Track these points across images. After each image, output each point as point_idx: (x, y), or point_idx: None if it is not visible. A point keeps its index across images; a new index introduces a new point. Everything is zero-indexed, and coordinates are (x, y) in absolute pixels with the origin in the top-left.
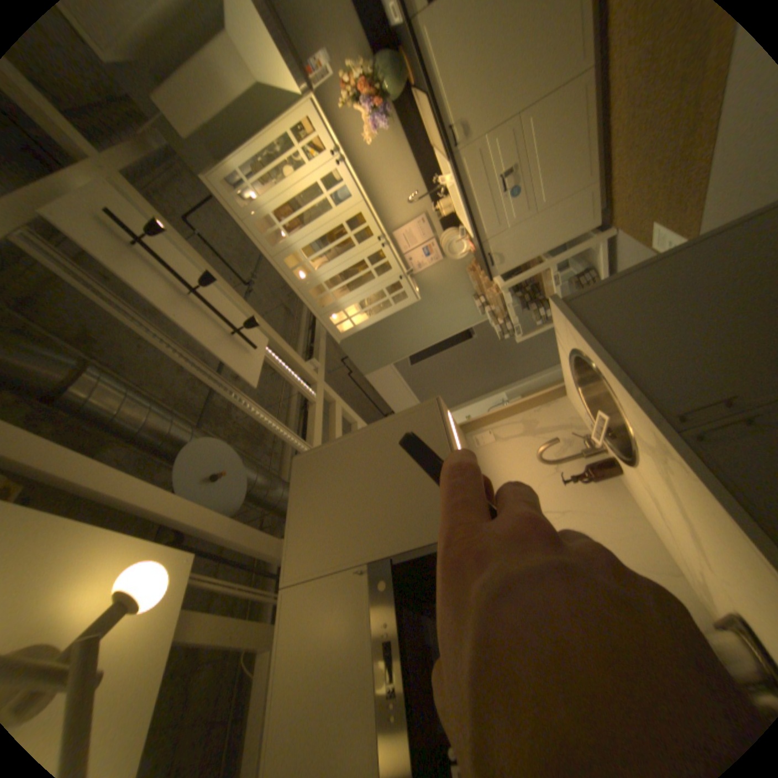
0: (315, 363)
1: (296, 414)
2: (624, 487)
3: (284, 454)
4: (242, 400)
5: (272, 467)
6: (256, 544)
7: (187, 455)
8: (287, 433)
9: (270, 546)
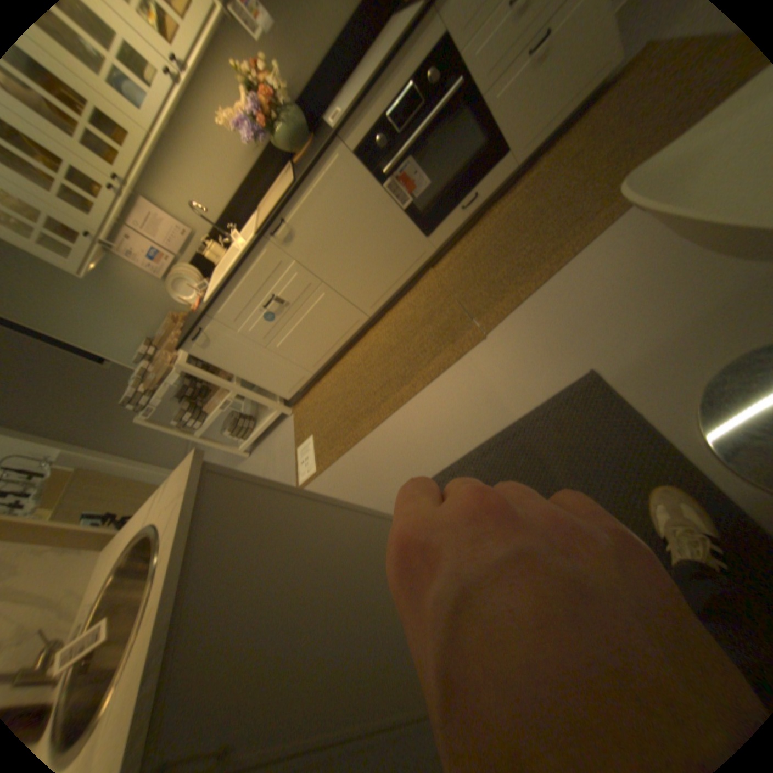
0: None
1: None
2: None
3: None
4: None
5: None
6: None
7: None
8: None
9: None
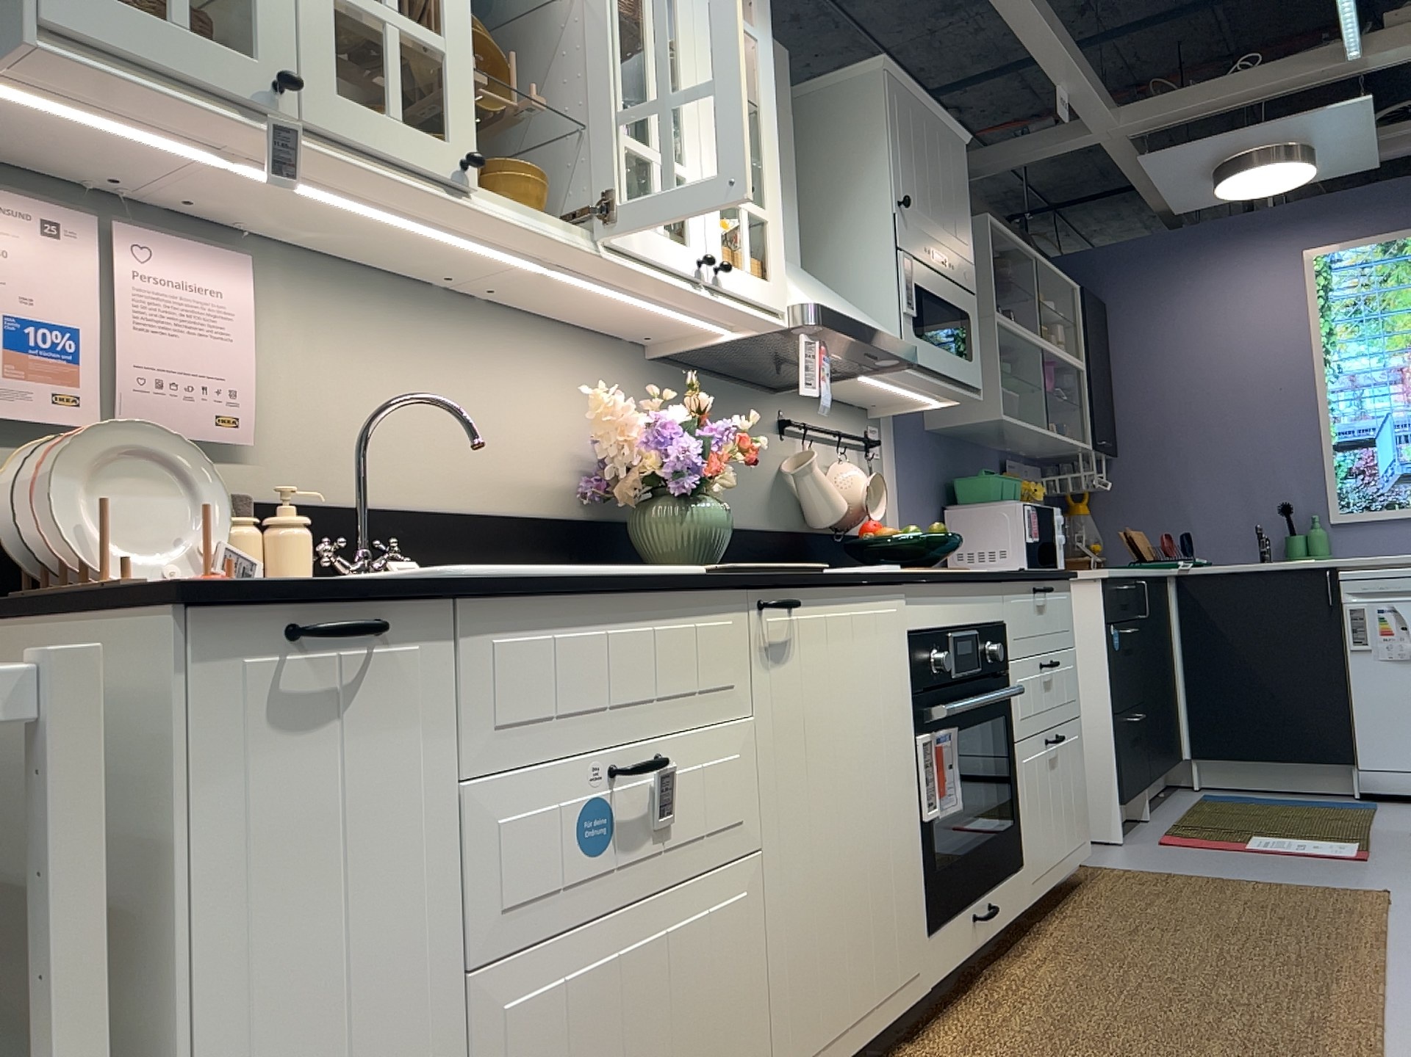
0: None
1: None
2: None
3: None
4: None
5: None
6: None
7: None
8: None
9: None
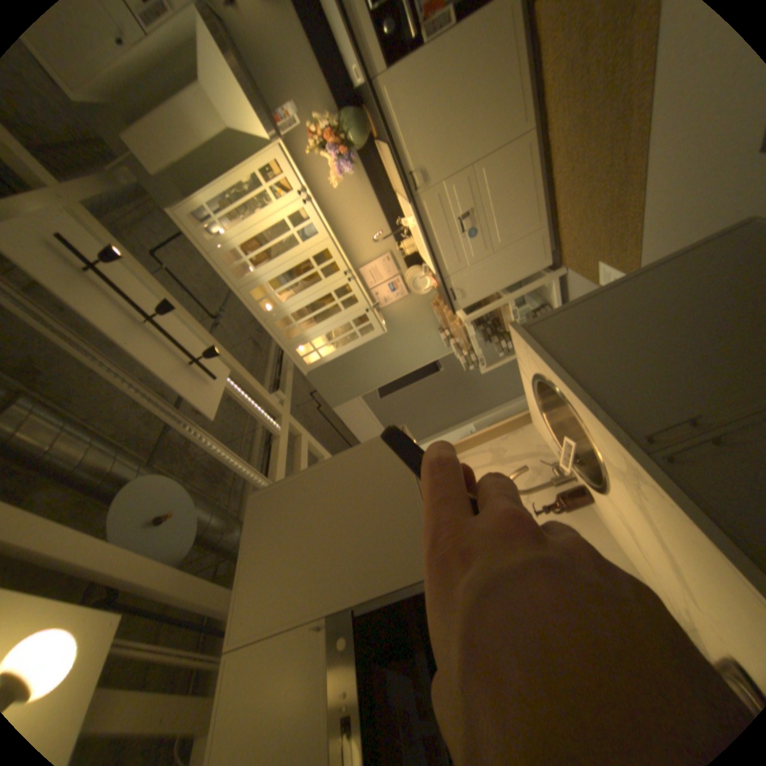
0: (281, 395)
1: (260, 449)
2: (596, 517)
3: (245, 493)
4: (198, 434)
5: (231, 508)
6: (202, 598)
7: (131, 496)
8: (247, 470)
9: (220, 600)
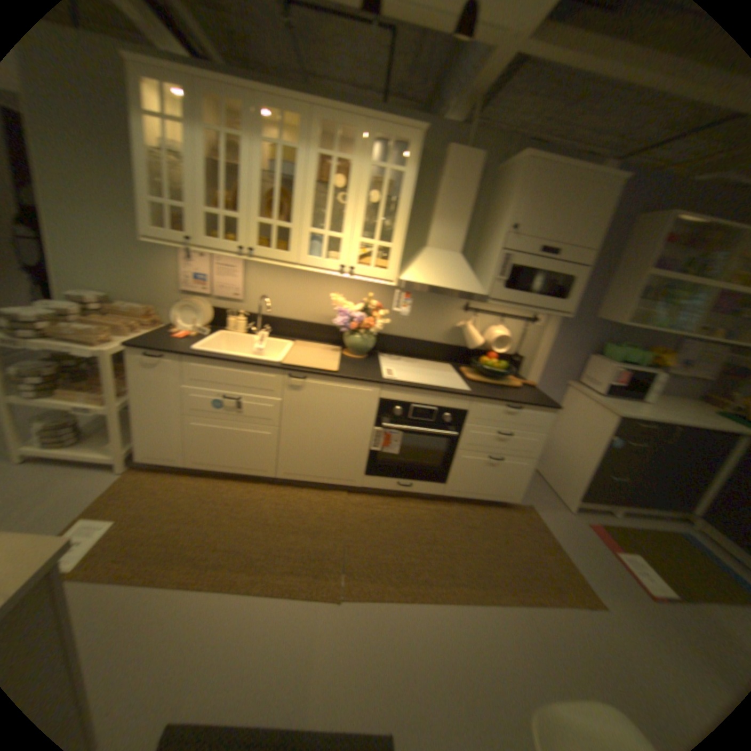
0: None
1: None
2: None
3: None
4: None
5: None
6: None
7: None
8: None
9: None
